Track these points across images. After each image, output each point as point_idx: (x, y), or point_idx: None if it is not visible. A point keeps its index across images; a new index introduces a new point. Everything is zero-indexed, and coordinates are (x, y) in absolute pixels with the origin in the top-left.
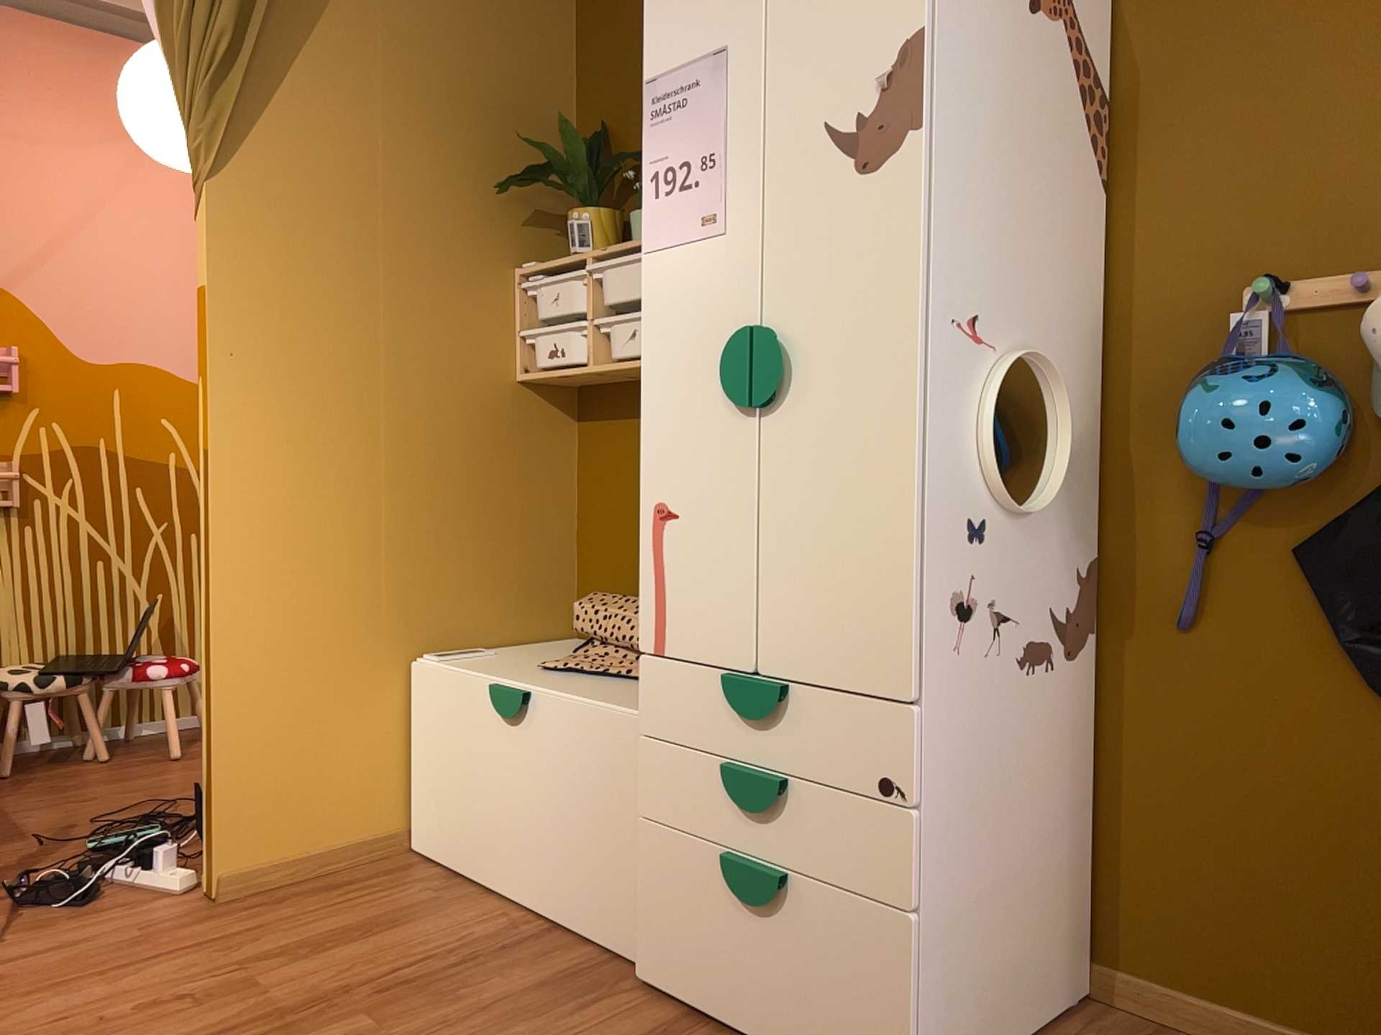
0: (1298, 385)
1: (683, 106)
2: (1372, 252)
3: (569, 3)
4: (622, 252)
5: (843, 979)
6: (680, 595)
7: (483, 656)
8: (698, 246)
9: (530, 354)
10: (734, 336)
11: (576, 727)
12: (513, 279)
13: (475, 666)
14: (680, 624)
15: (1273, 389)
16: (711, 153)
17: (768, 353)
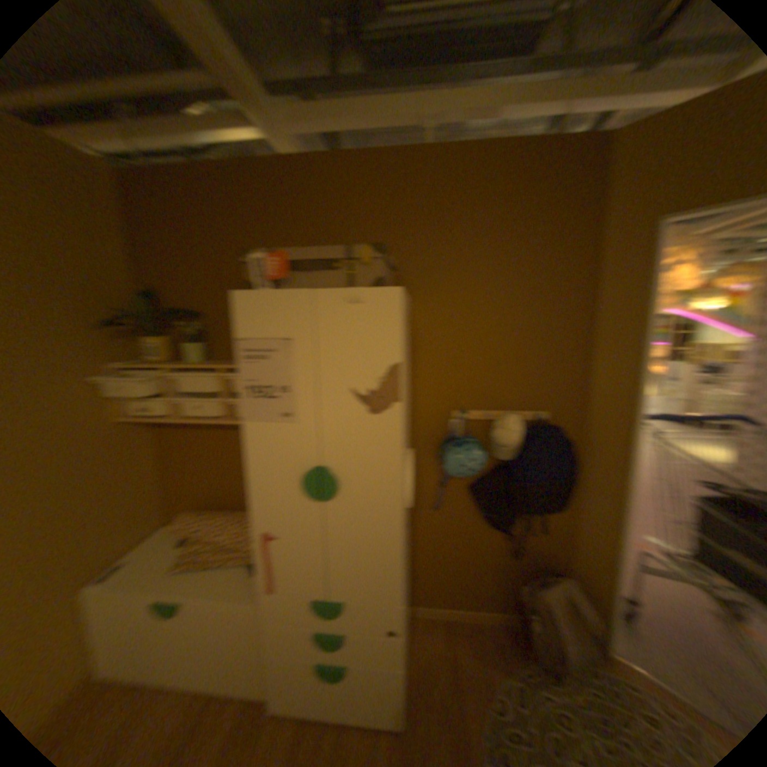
0: (476, 451)
1: (261, 358)
2: (487, 404)
3: (108, 212)
4: (179, 368)
5: (370, 696)
6: (278, 572)
7: (120, 571)
8: (277, 426)
9: (116, 408)
10: (306, 473)
11: (210, 618)
12: (100, 371)
13: (124, 588)
14: (279, 583)
15: (472, 454)
16: (282, 386)
17: (326, 482)
